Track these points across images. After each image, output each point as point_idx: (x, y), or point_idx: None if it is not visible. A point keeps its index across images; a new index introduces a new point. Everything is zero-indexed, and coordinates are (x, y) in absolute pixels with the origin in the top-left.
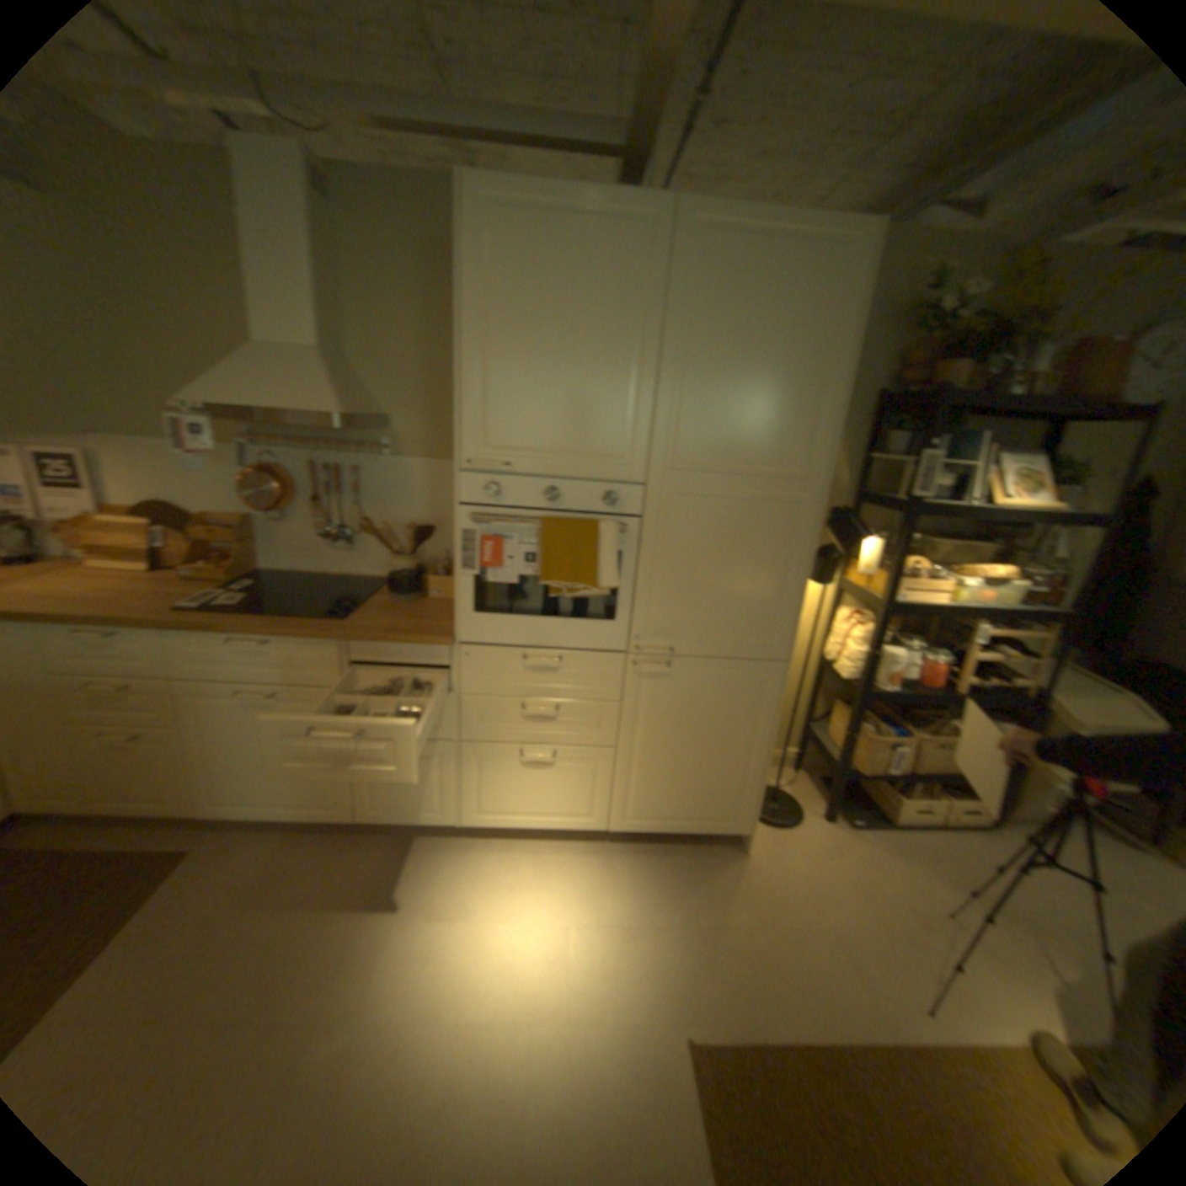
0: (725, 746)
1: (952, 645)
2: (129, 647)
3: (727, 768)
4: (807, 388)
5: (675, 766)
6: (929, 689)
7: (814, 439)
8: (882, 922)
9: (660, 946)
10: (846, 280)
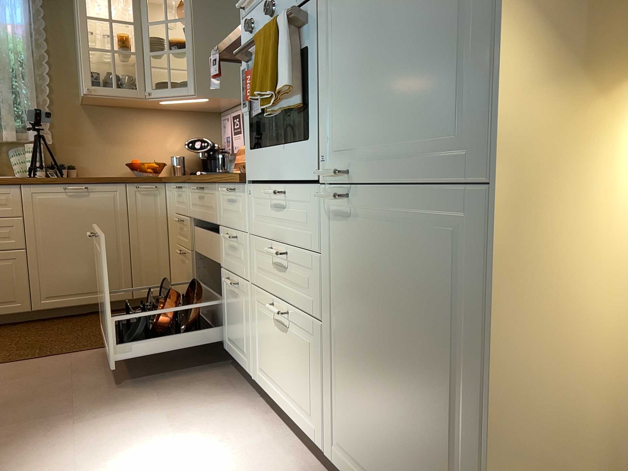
0: (429, 371)
1: None
2: (185, 194)
3: (437, 423)
4: None
5: (375, 384)
6: None
7: None
8: None
9: None
10: None
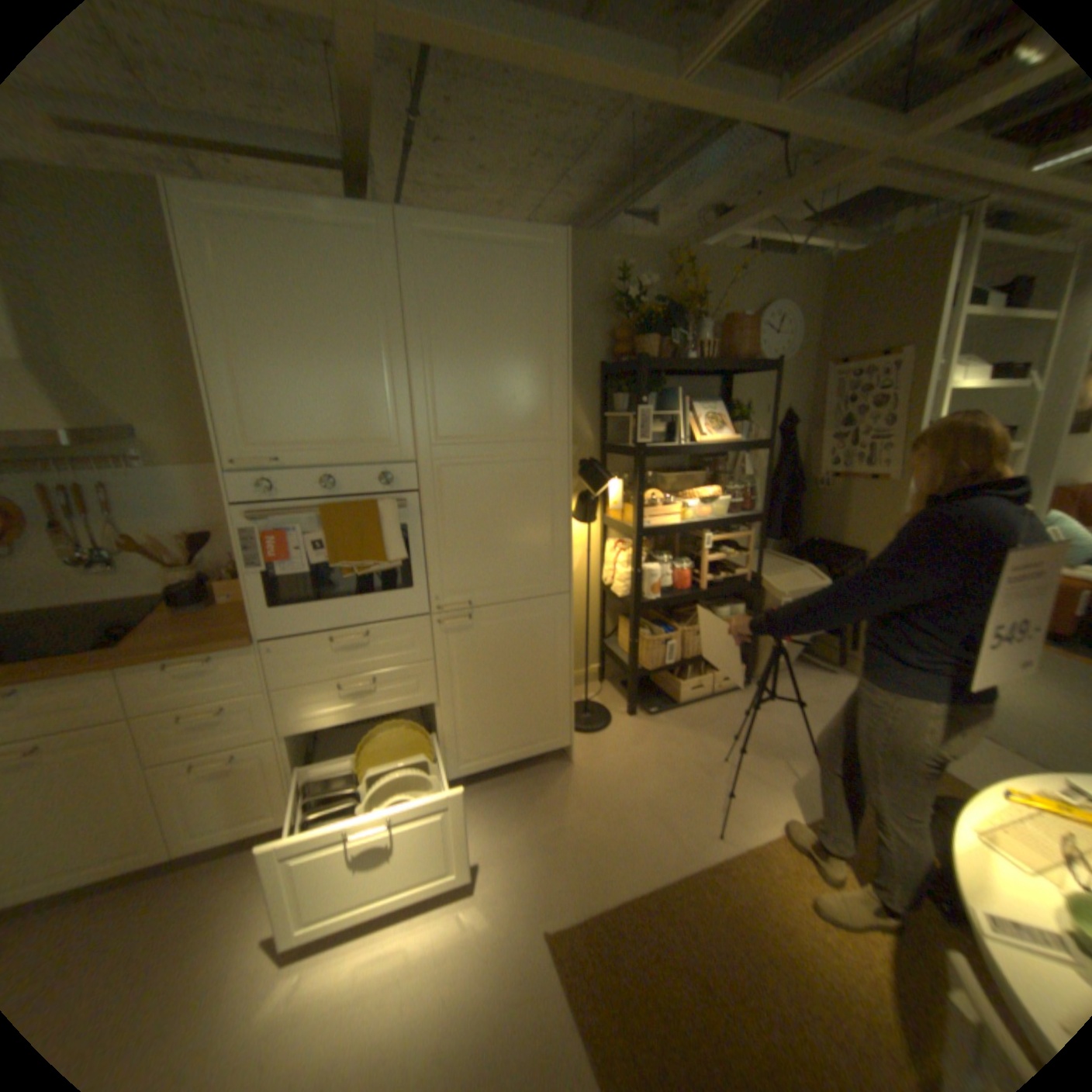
0: (535, 676)
1: (692, 554)
2: None
3: (541, 694)
4: (539, 366)
5: (497, 705)
6: (682, 591)
7: (553, 408)
8: (680, 783)
9: (511, 865)
10: (551, 278)
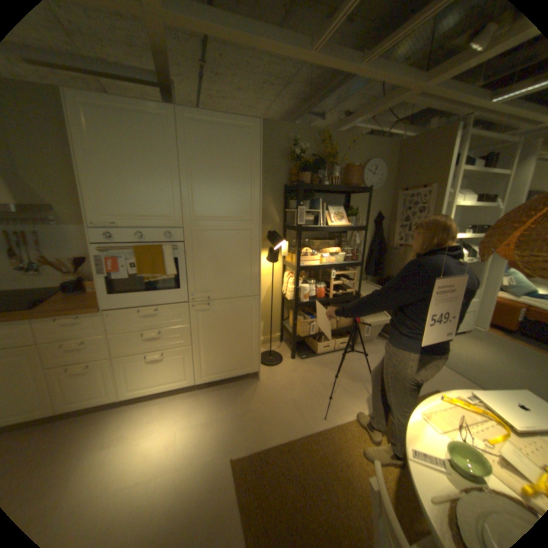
0: (240, 335)
1: (326, 281)
2: None
3: (243, 344)
4: (245, 184)
5: (220, 349)
6: (319, 298)
7: (251, 205)
8: (310, 392)
9: (219, 426)
10: (251, 142)
